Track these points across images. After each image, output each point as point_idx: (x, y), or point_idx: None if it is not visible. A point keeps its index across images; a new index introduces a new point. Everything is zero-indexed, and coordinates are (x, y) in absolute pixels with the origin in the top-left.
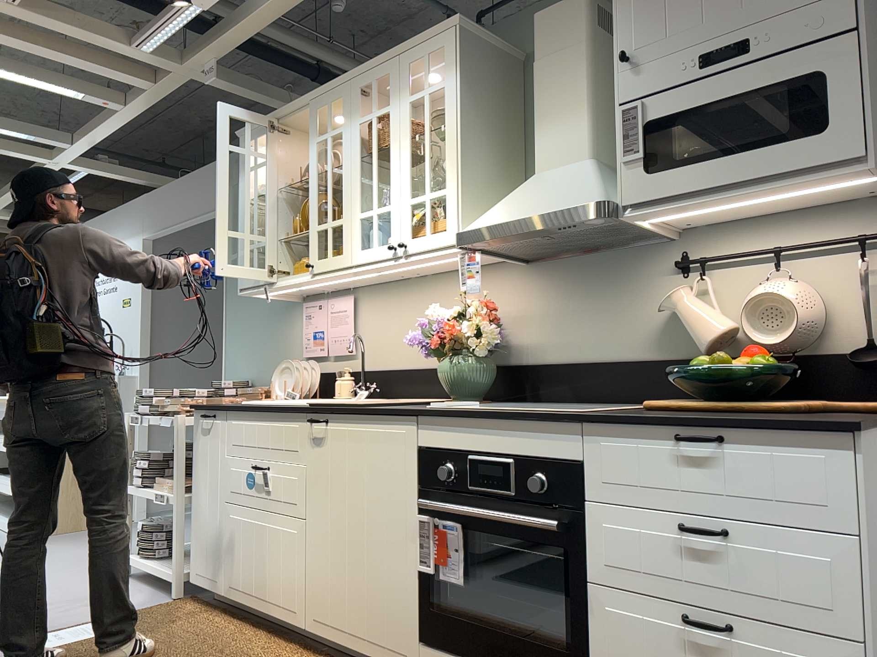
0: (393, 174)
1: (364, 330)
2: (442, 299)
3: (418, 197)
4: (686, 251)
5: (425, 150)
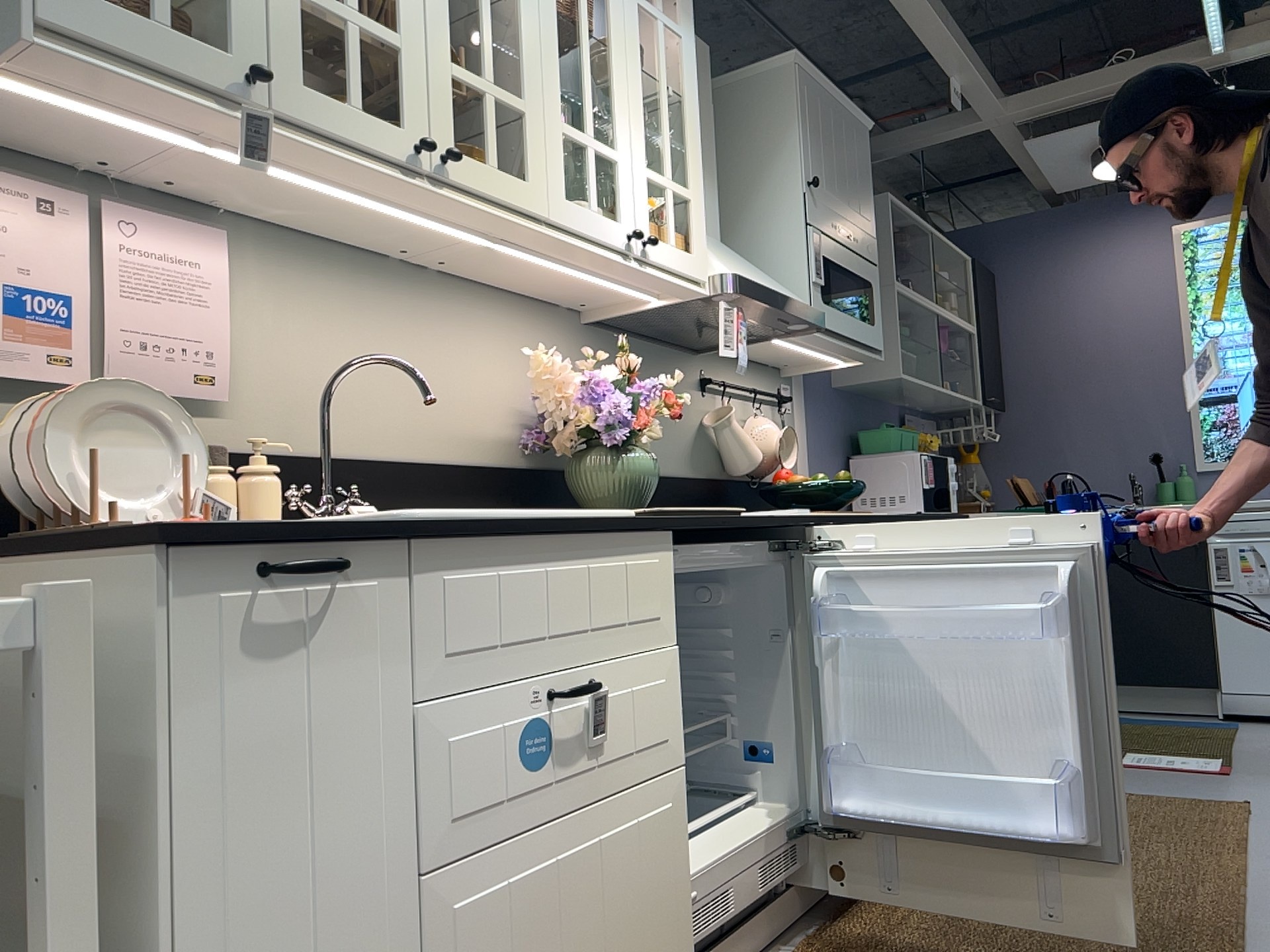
0: (621, 103)
1: (250, 340)
2: (462, 331)
3: (659, 176)
4: (707, 369)
5: (666, 110)
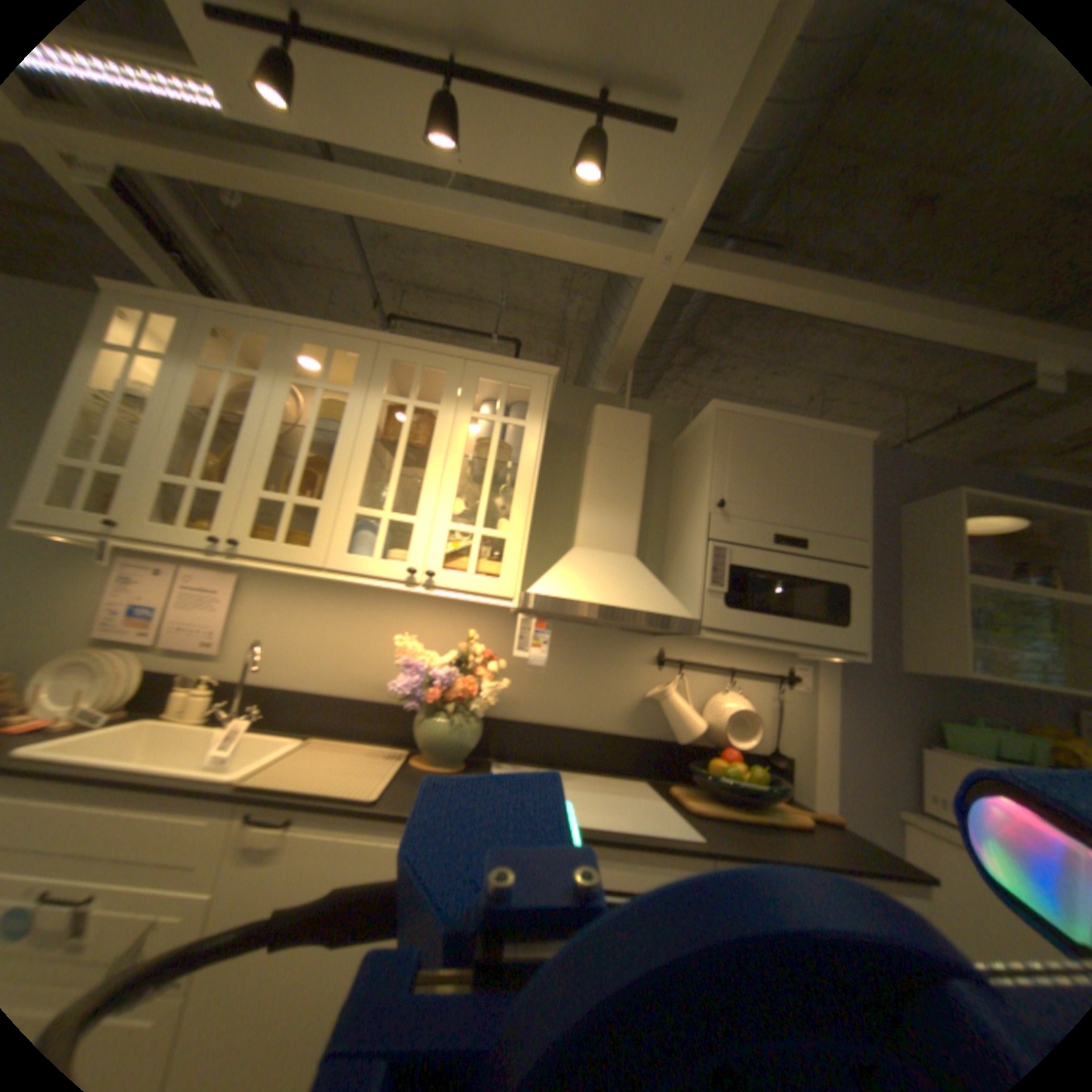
0: (427, 485)
1: (241, 627)
2: (390, 621)
3: (462, 527)
4: (663, 650)
5: (485, 480)
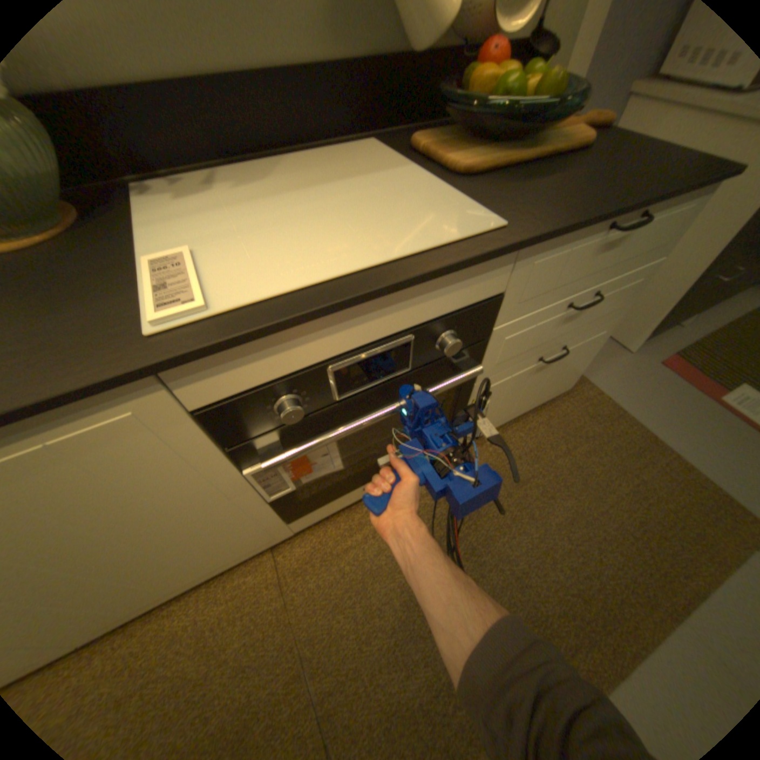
0: None
1: None
2: None
3: None
4: None
5: None
